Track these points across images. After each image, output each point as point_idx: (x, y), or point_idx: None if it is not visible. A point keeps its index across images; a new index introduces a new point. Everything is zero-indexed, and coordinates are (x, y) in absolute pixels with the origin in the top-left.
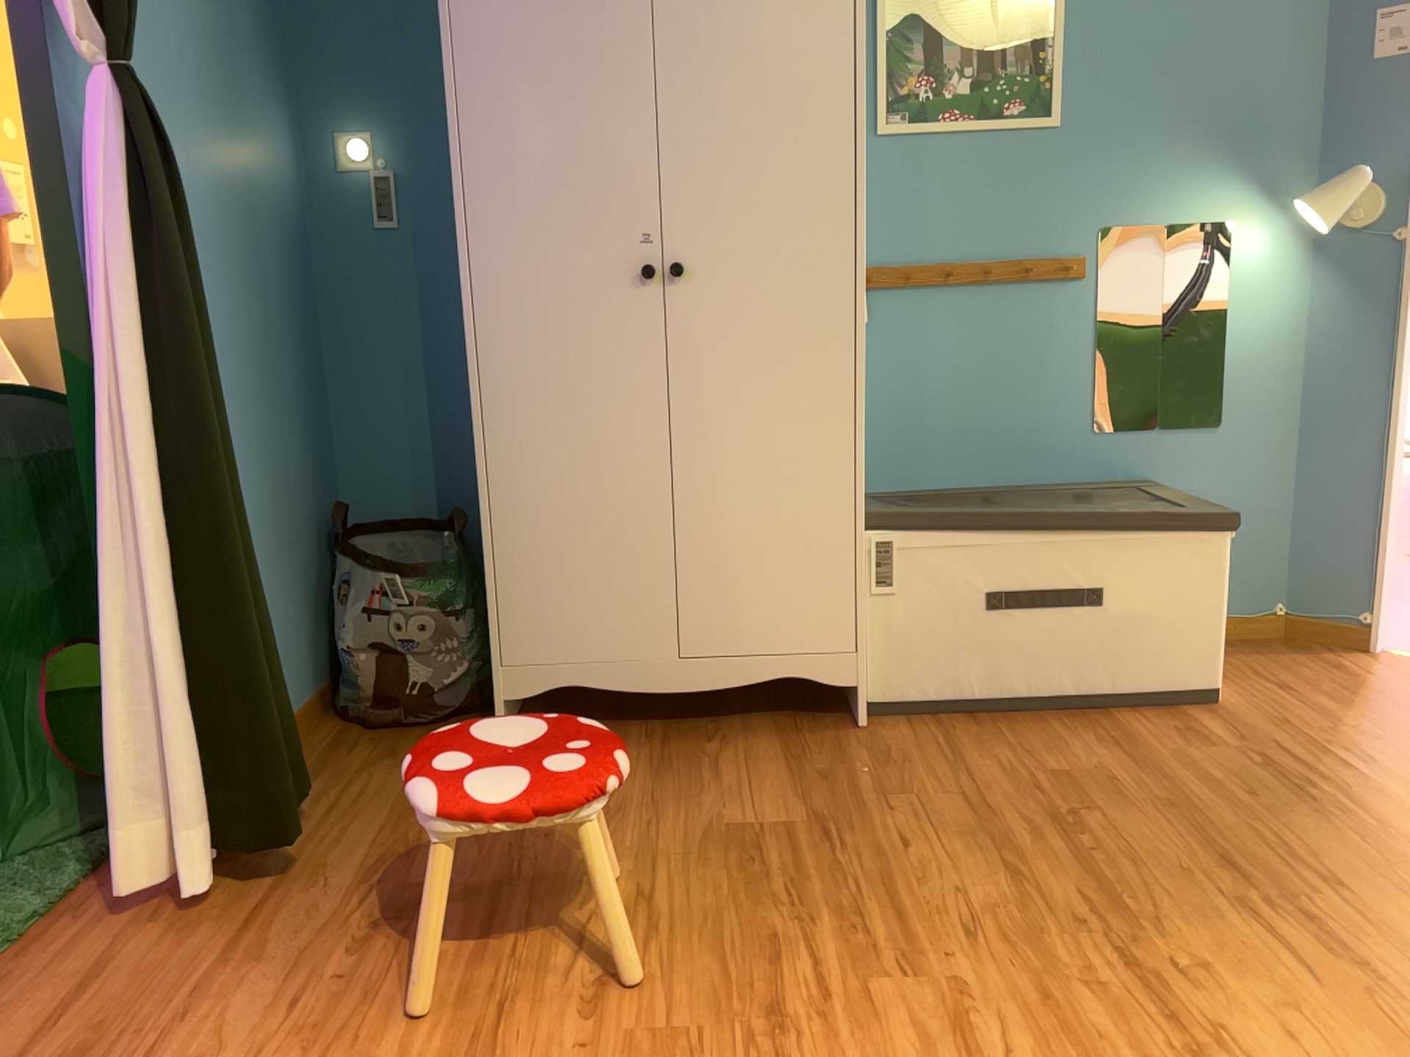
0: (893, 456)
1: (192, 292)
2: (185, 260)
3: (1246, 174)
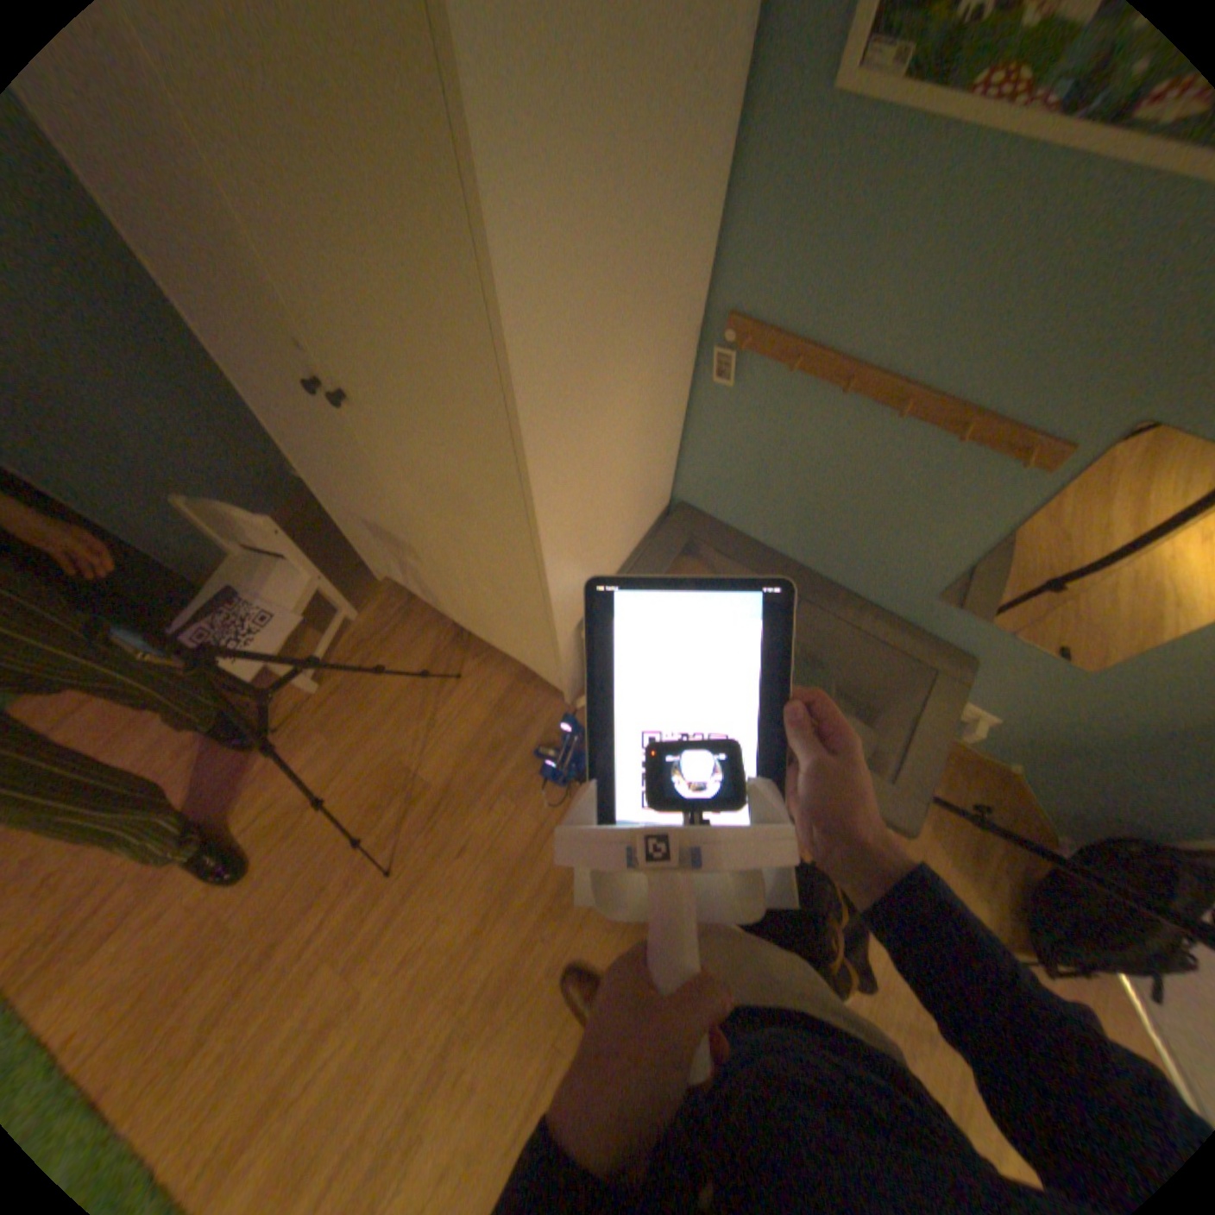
0: (729, 509)
1: None
2: None
3: None
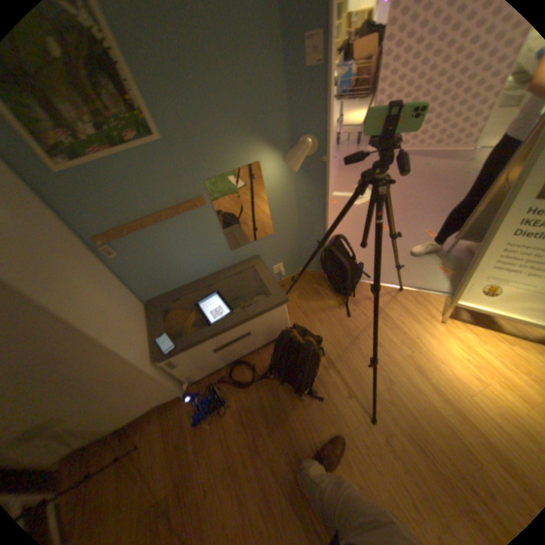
0: (161, 286)
1: None
2: None
3: (261, 137)
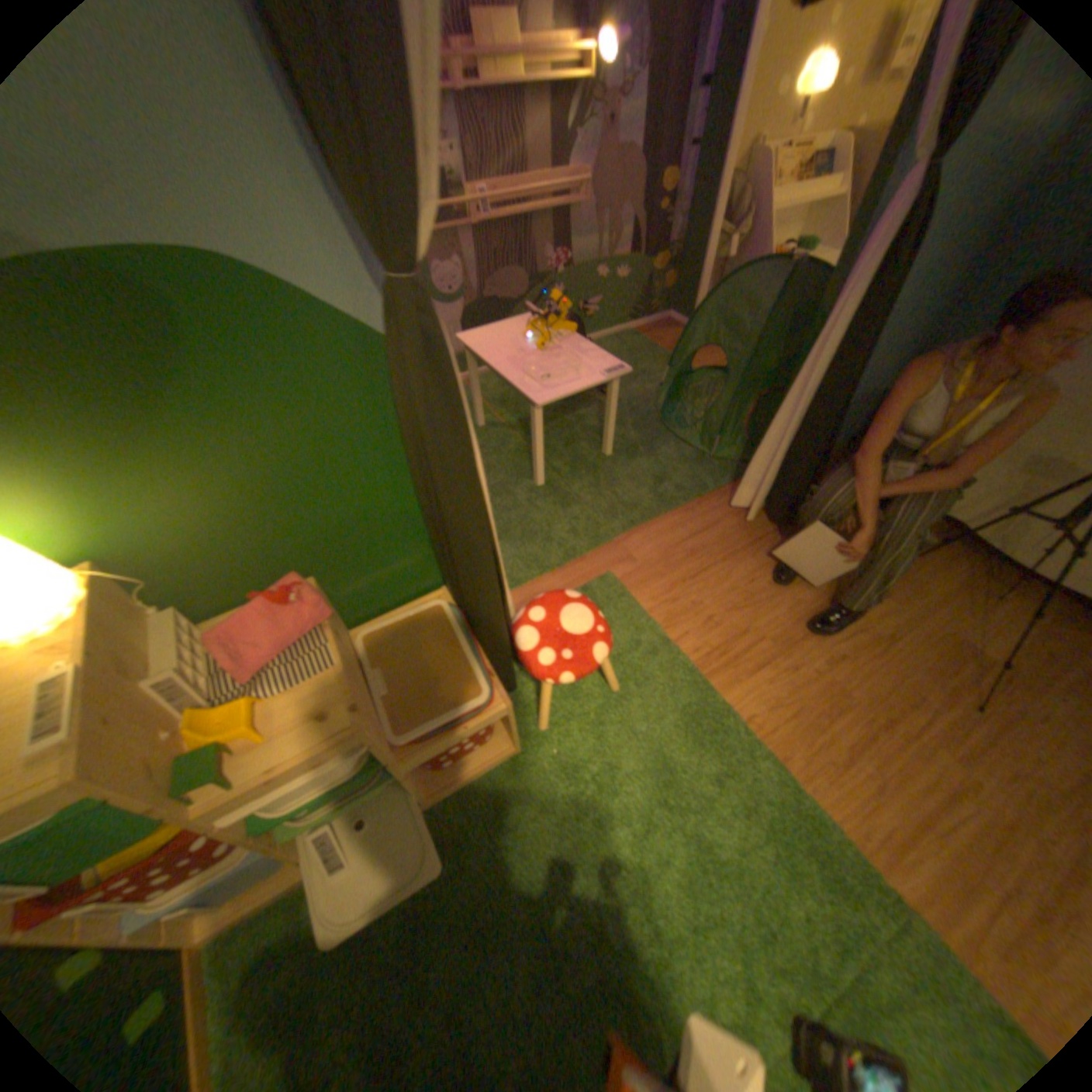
0: None
1: (896, 294)
2: (903, 277)
3: None
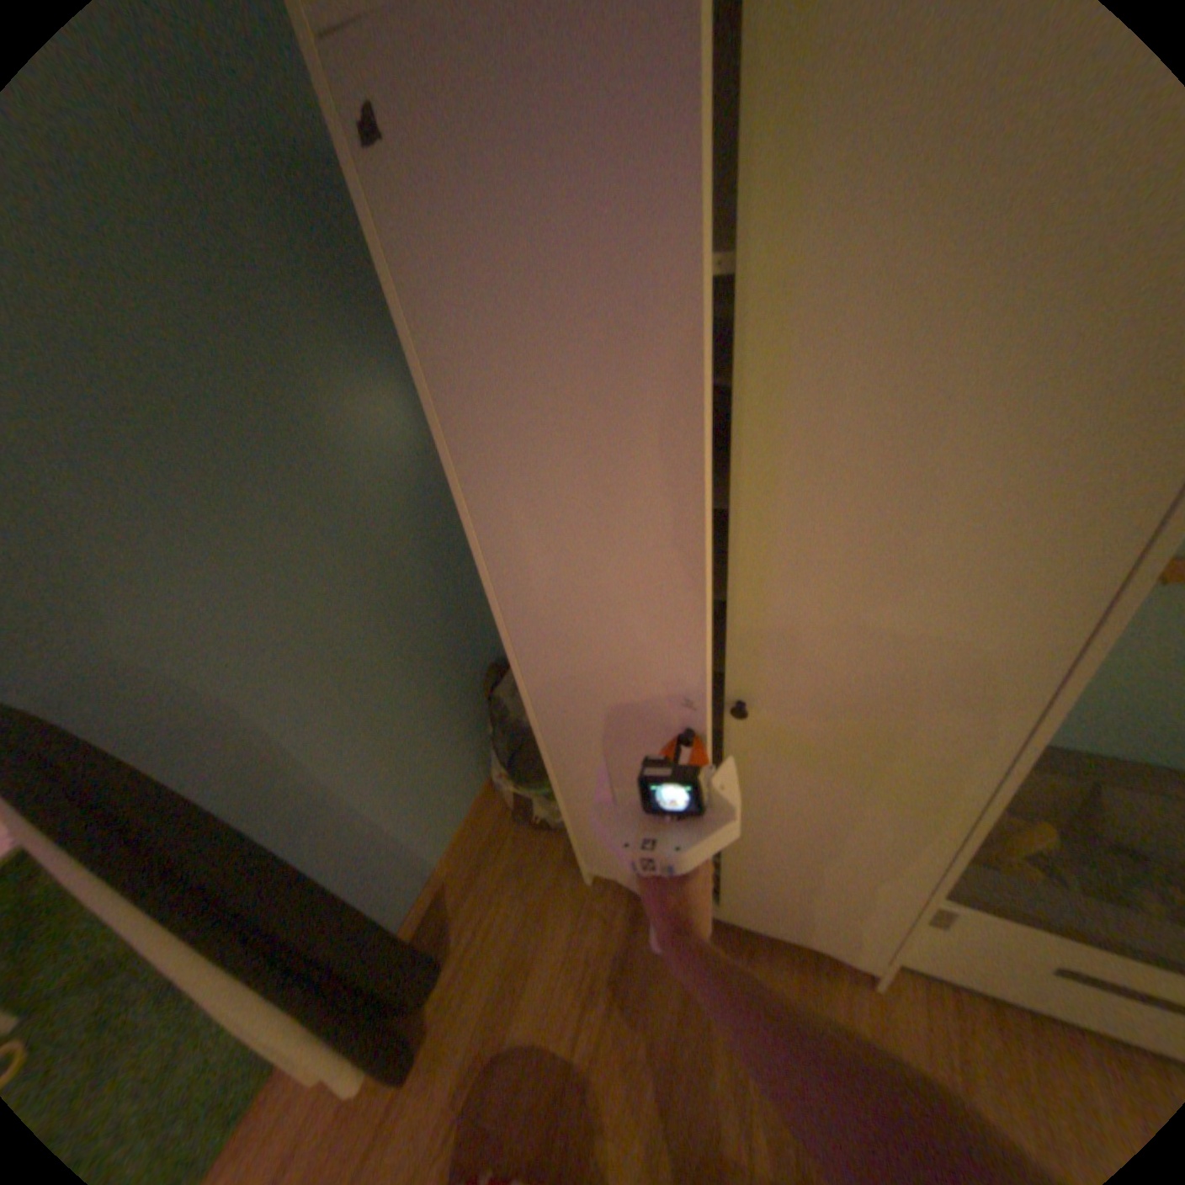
0: None
1: (201, 827)
2: (178, 812)
3: None
